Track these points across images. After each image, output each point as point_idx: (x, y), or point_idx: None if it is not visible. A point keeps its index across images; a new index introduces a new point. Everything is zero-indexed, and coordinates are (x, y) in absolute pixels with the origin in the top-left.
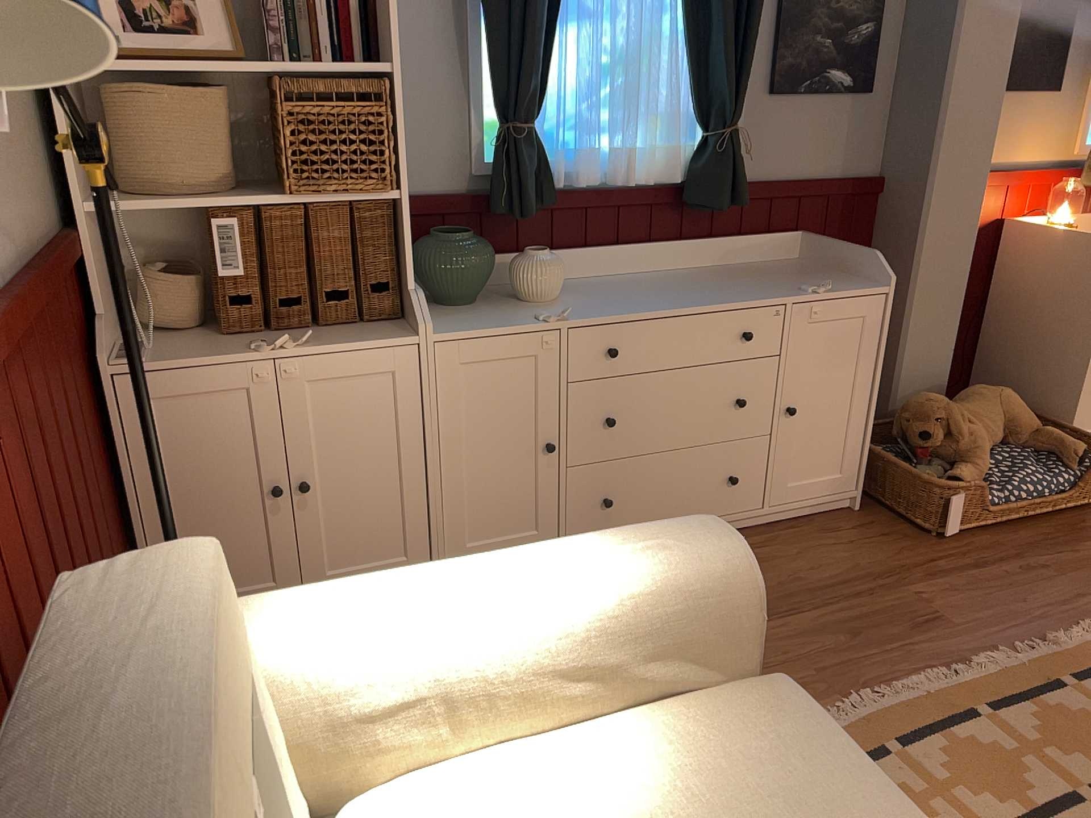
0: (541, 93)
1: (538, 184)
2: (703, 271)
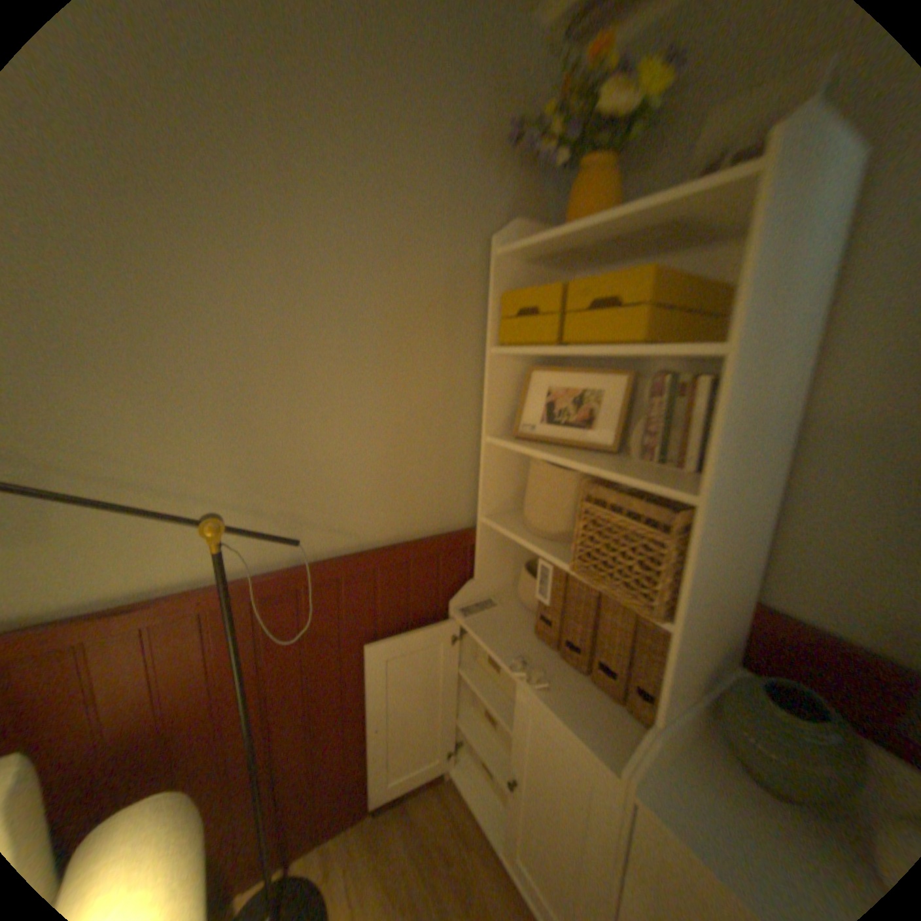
0: None
1: None
2: None
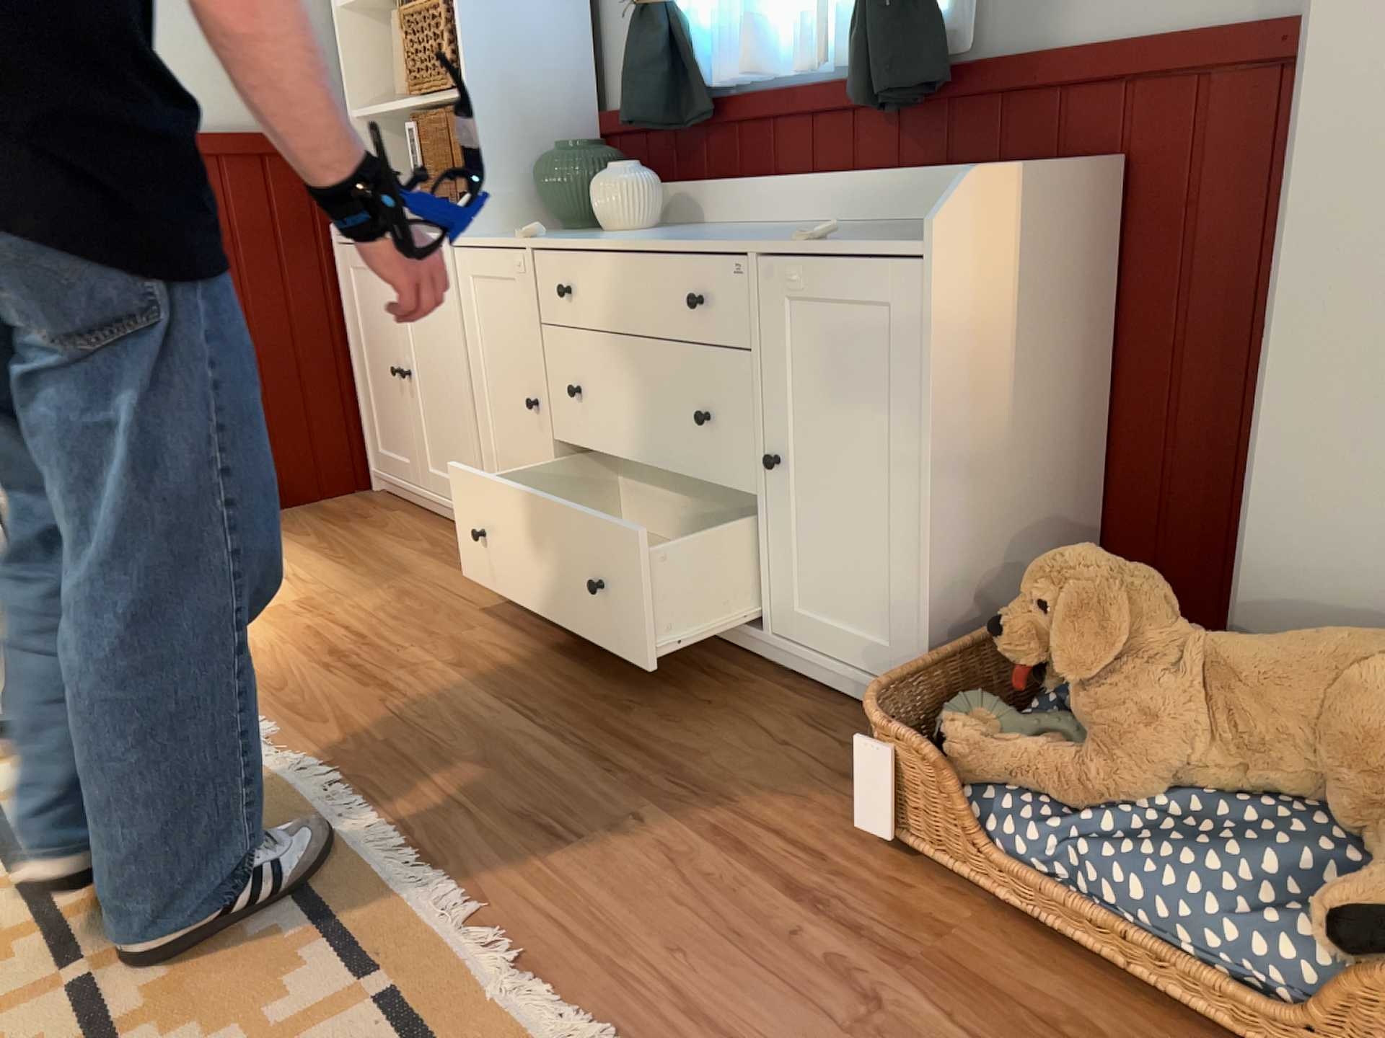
0: None
1: (664, 82)
2: (882, 224)
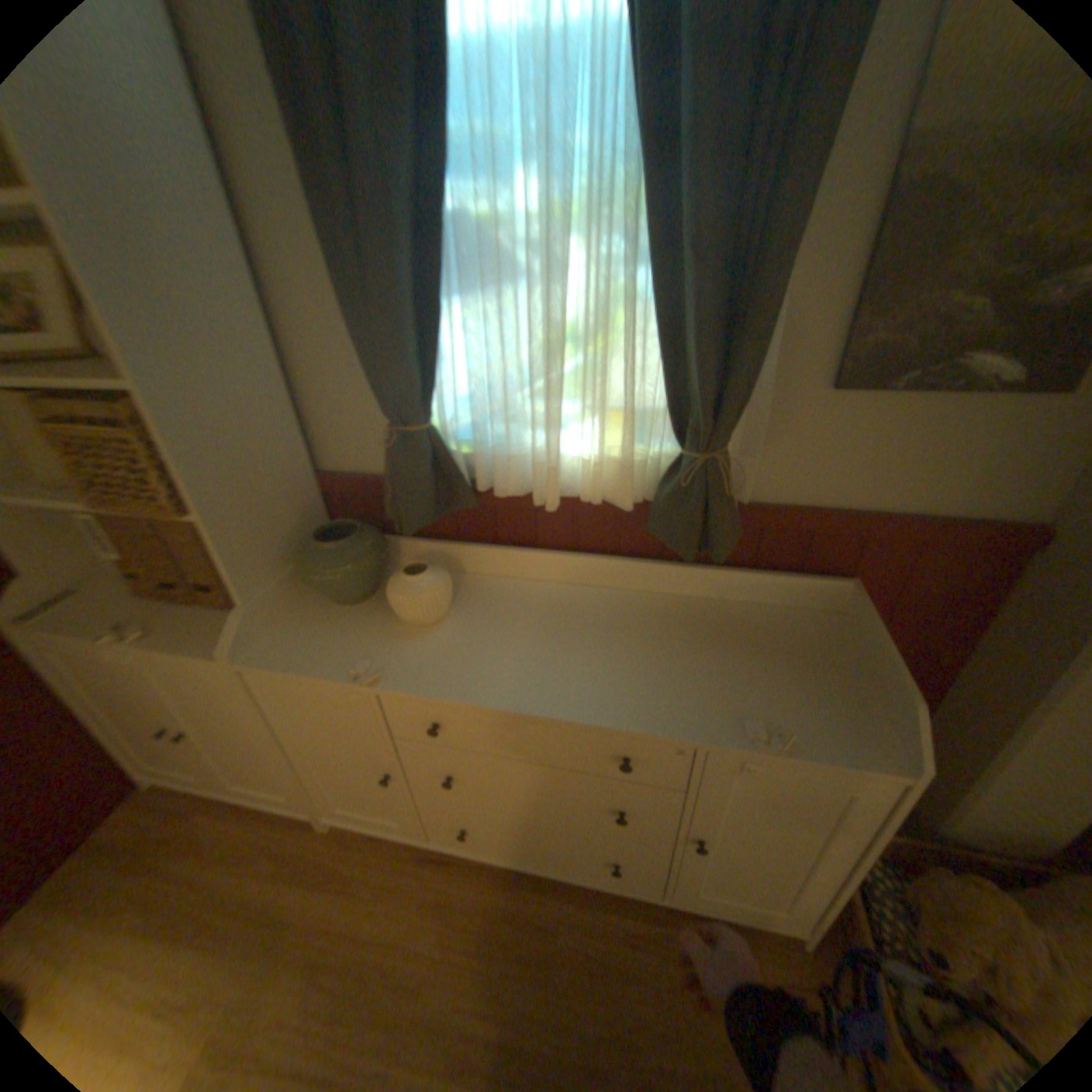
0: (429, 386)
1: (438, 489)
2: (673, 606)
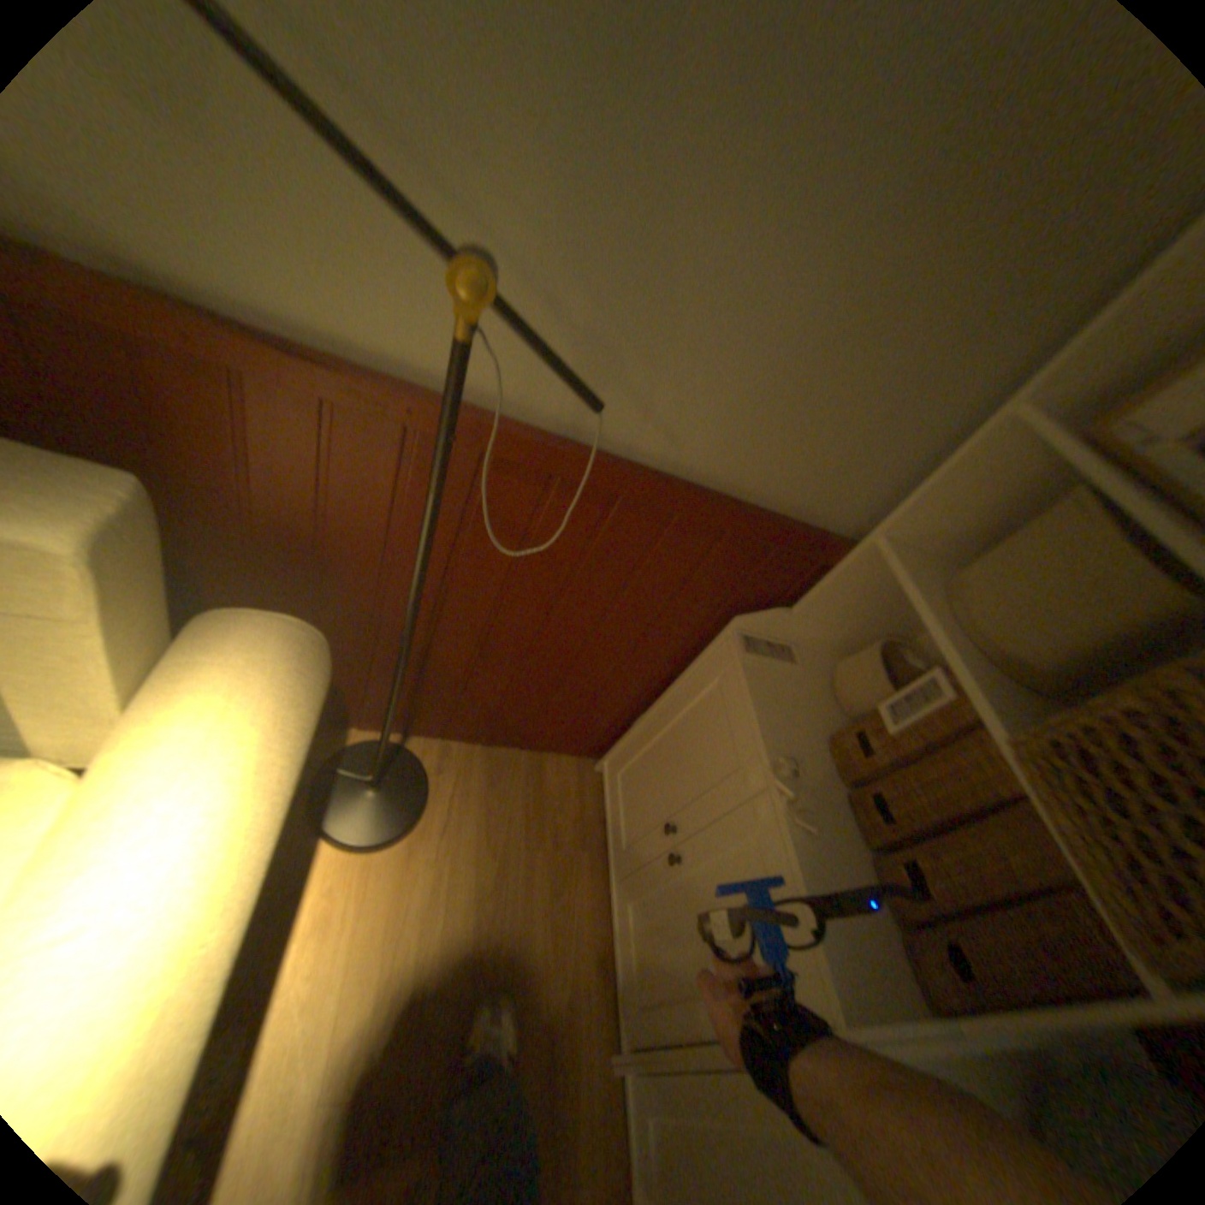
0: None
1: None
2: None
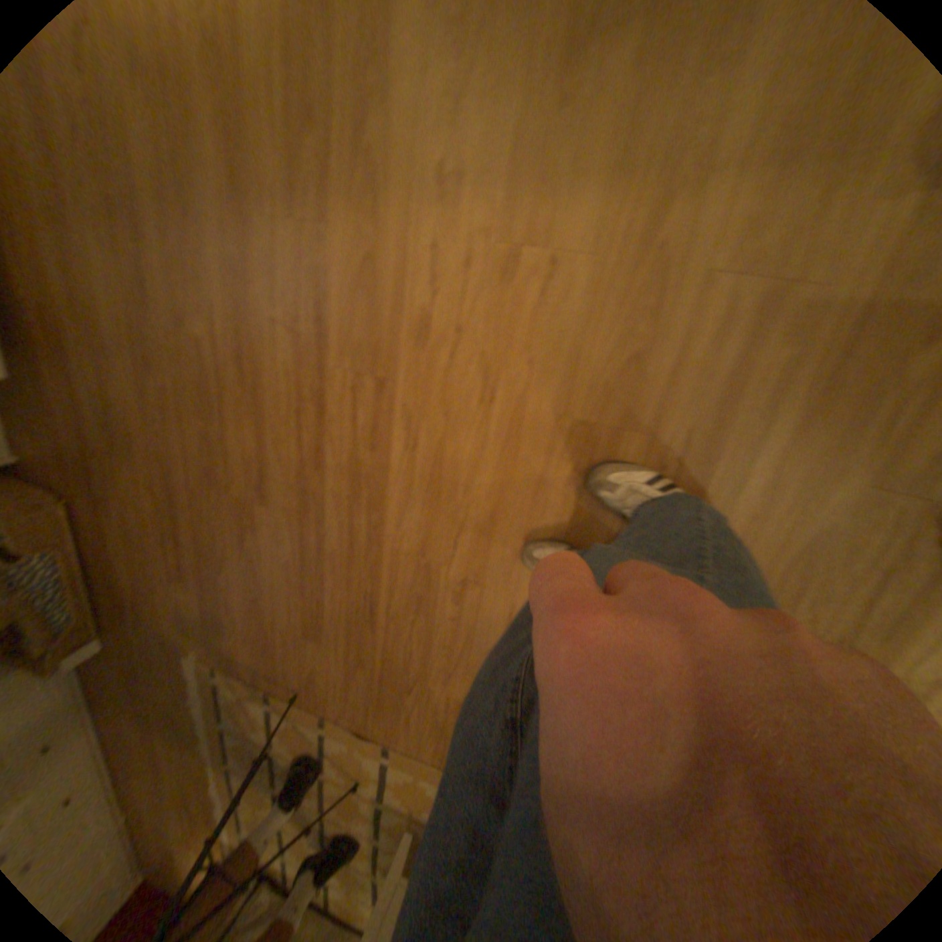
0: None
1: None
2: None
